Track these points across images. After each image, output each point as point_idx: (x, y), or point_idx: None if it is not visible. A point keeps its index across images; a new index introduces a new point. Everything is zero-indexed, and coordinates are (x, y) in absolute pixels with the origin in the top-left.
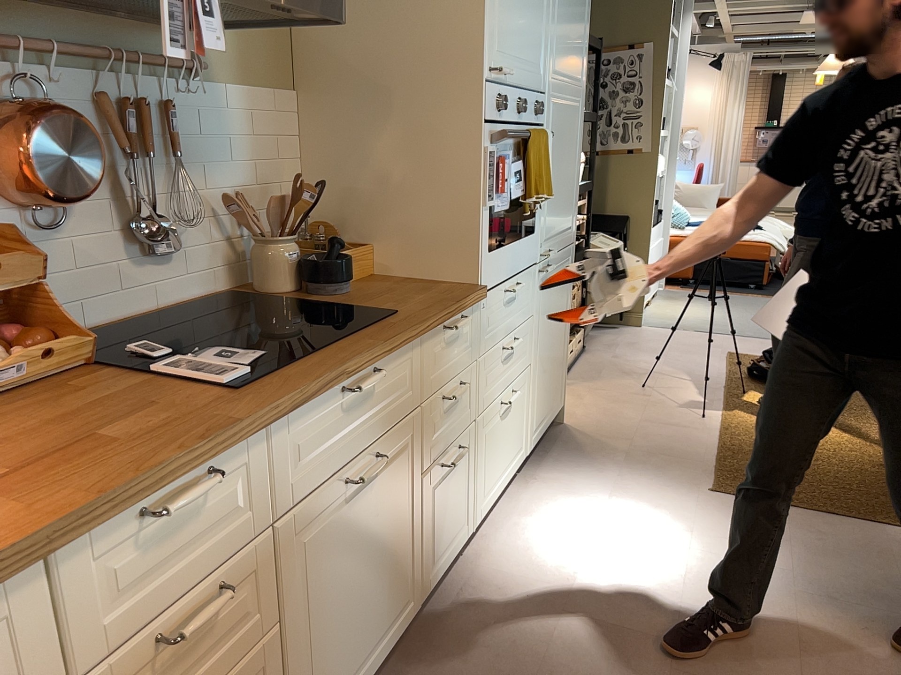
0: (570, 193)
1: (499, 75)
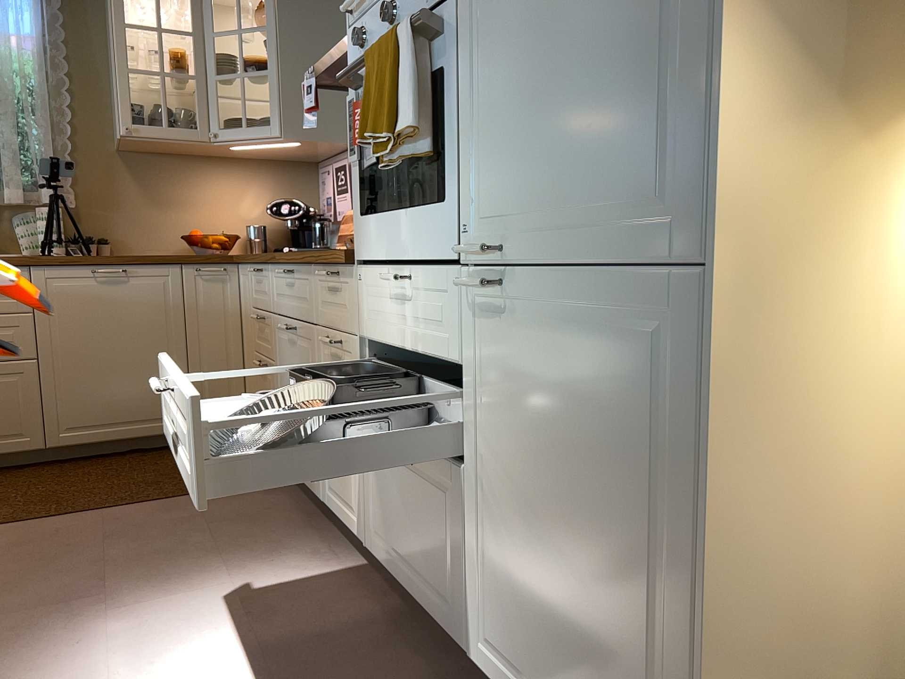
0: (624, 88)
1: (364, 4)
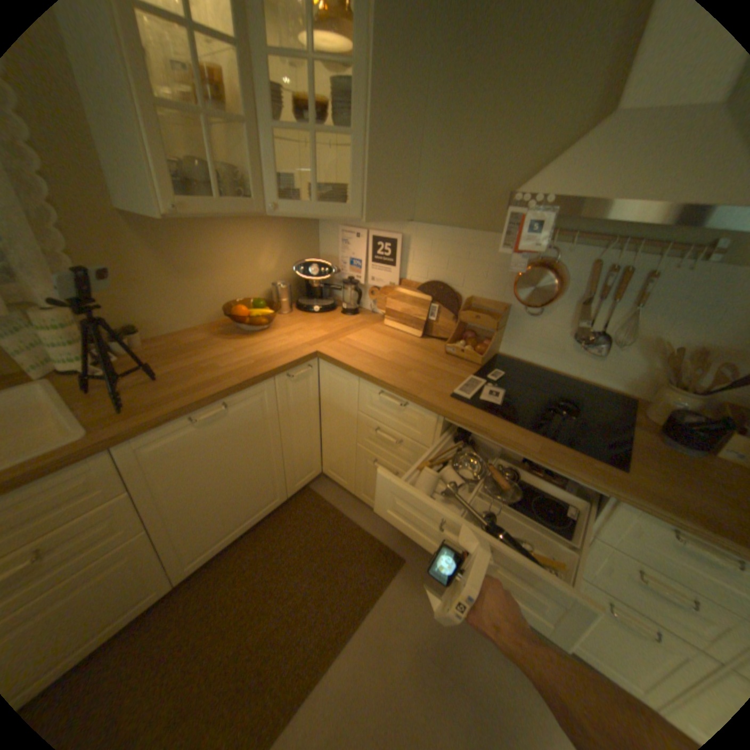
0: None
1: None
